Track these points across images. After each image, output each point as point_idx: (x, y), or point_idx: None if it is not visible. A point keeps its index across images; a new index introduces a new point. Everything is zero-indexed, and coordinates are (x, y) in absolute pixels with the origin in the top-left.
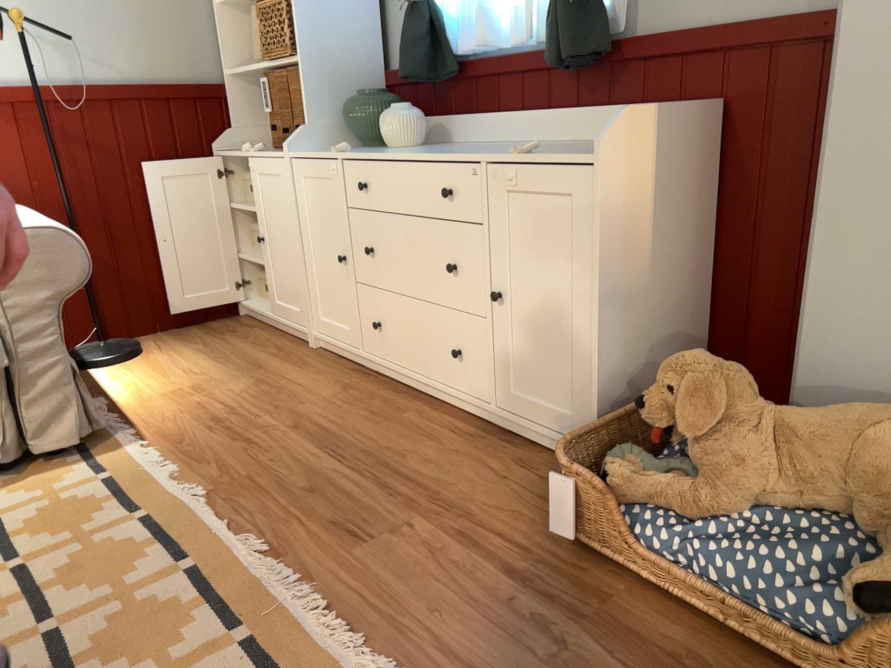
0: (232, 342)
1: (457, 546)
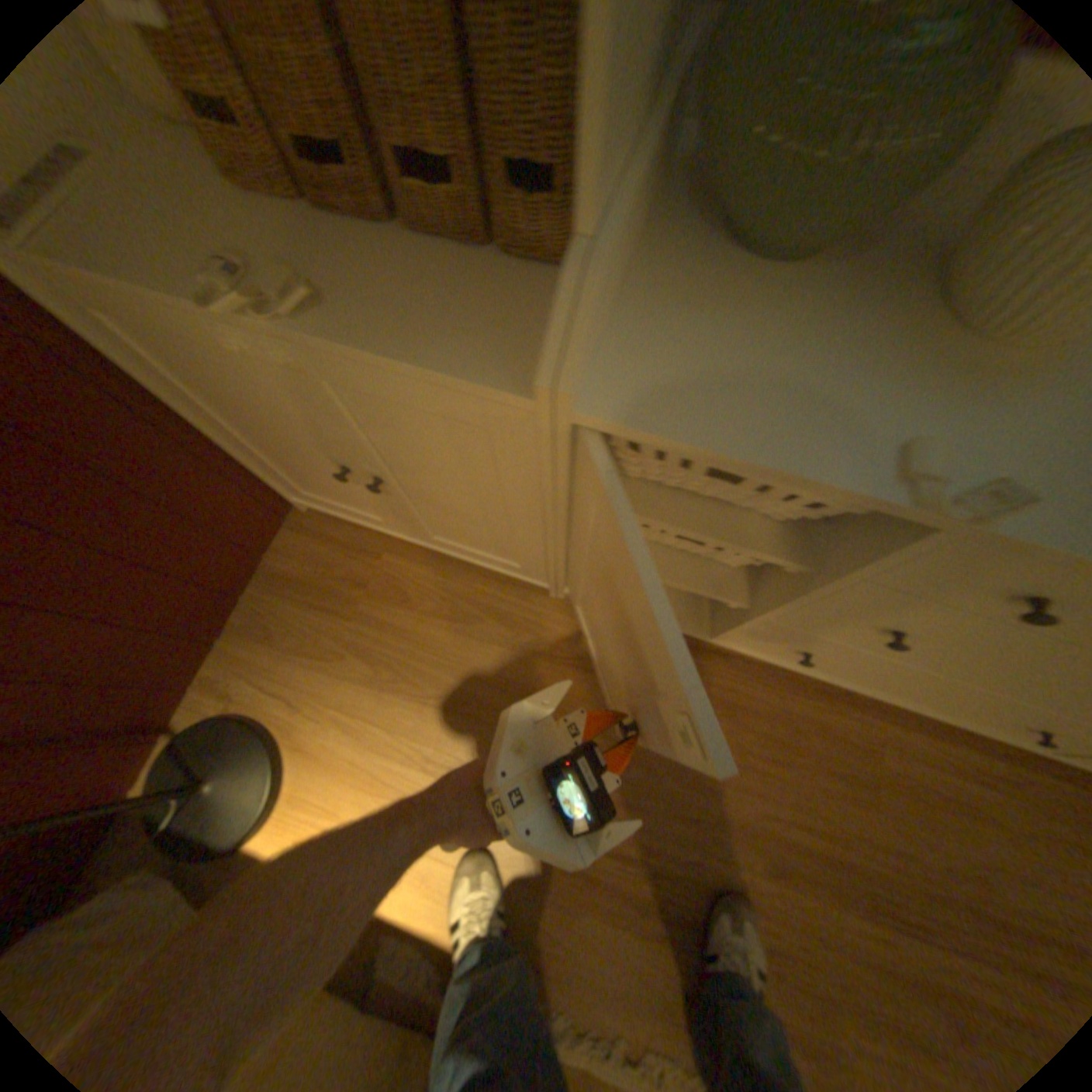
0: (394, 620)
1: None
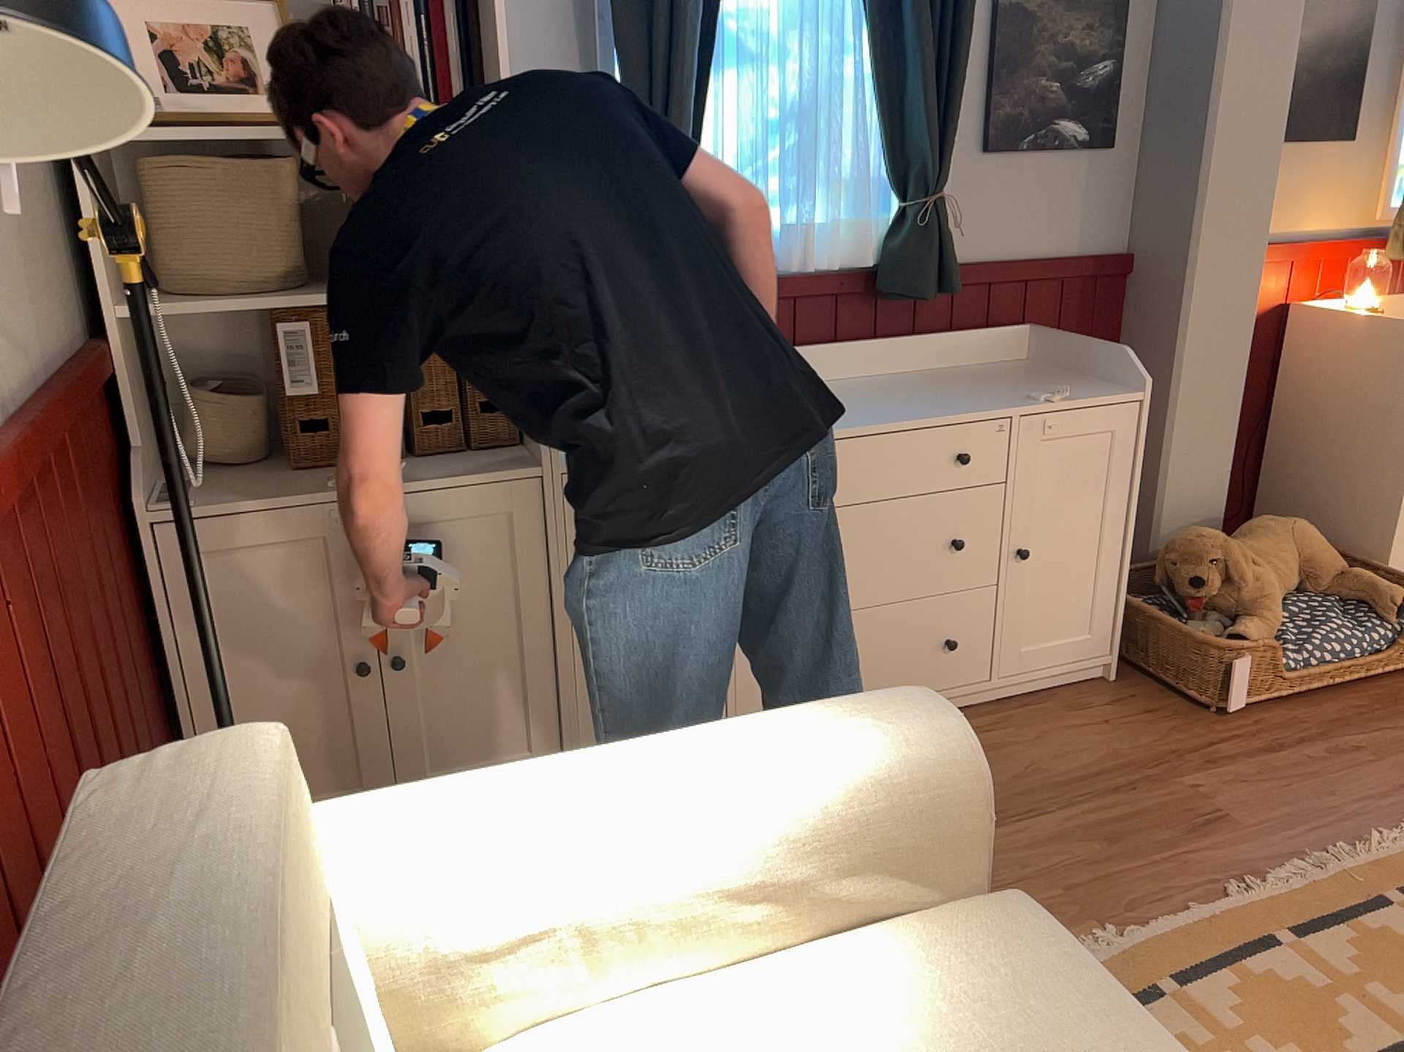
0: None
1: (1230, 767)
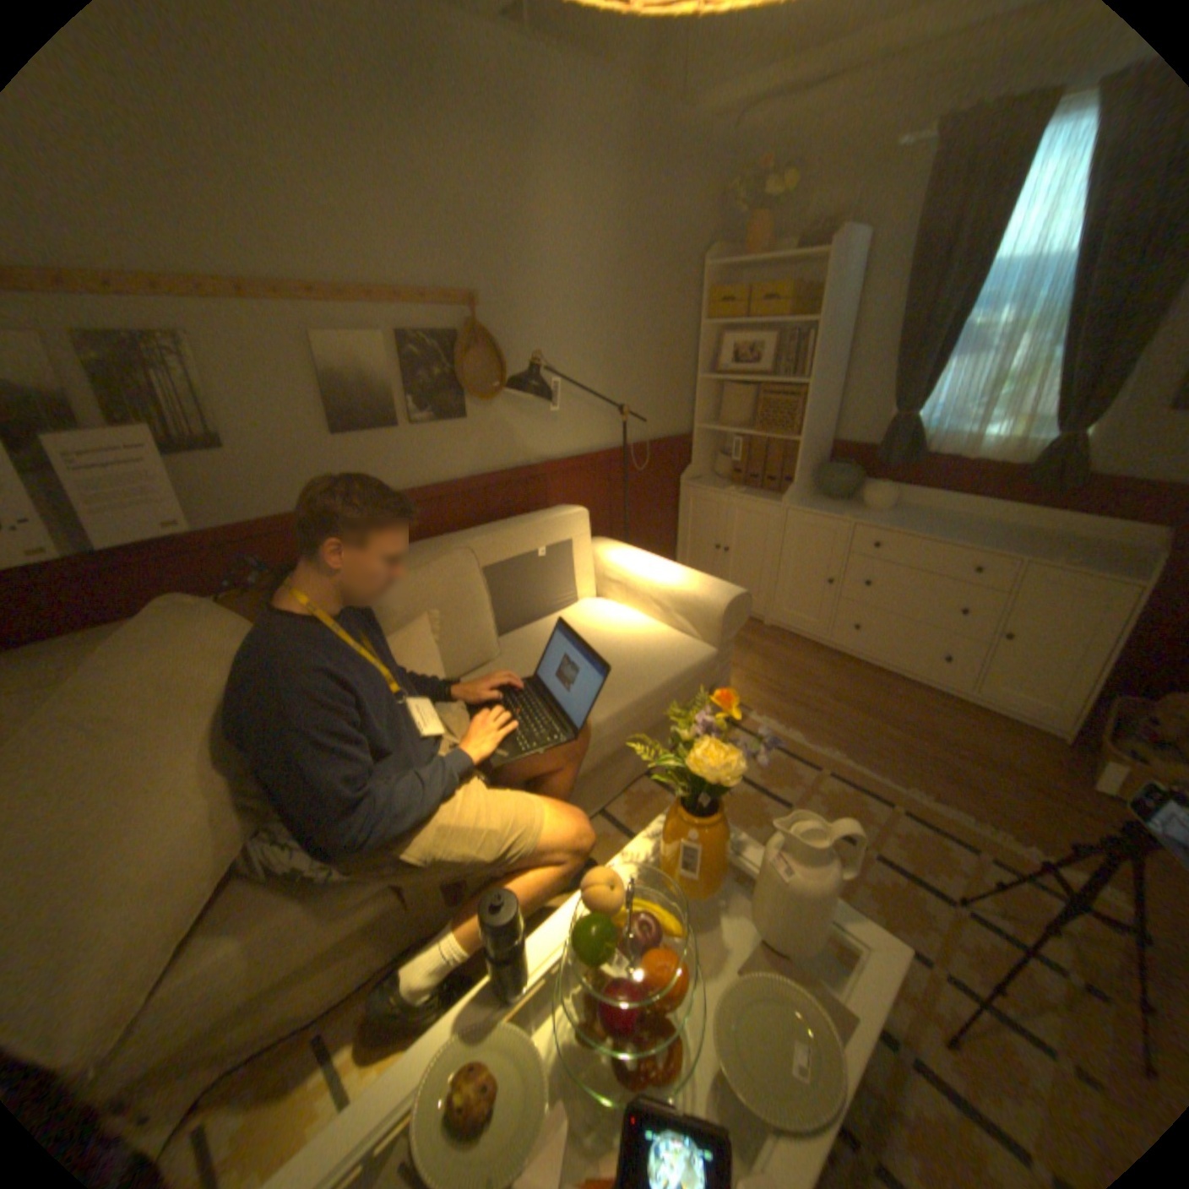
0: None
1: (1038, 796)
